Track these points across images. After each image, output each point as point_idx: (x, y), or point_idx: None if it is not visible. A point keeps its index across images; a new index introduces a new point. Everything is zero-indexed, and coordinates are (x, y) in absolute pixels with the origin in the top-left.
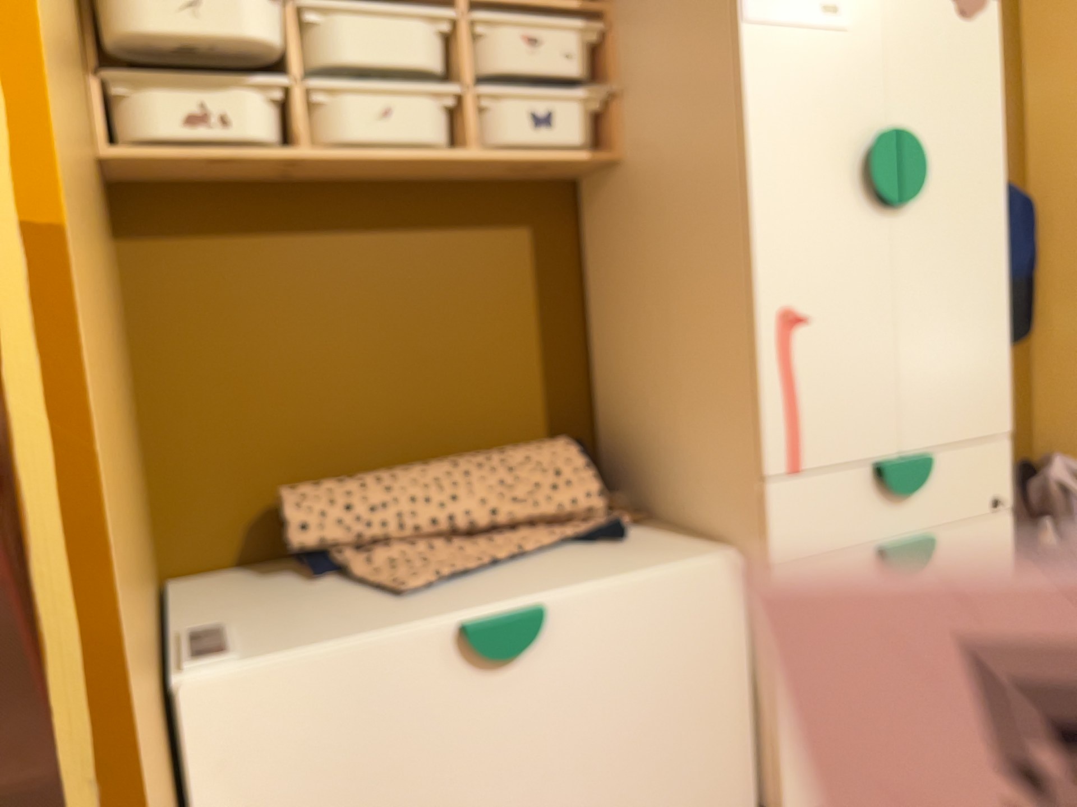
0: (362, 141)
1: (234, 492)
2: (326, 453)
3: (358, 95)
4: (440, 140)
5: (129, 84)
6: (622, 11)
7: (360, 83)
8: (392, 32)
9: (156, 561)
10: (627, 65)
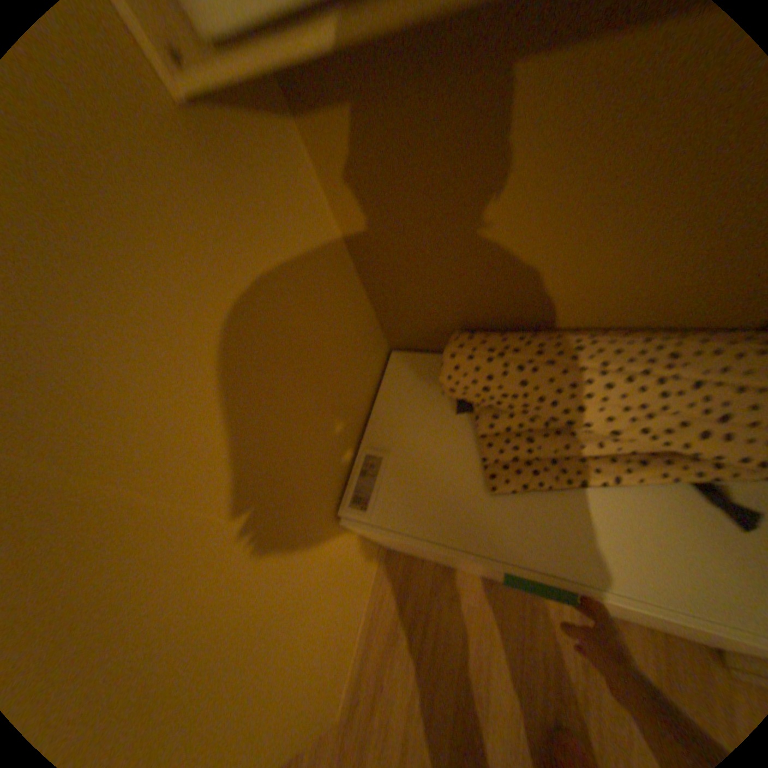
0: None
1: (426, 314)
2: (495, 301)
3: None
4: None
5: None
6: None
7: None
8: None
9: (382, 342)
10: None
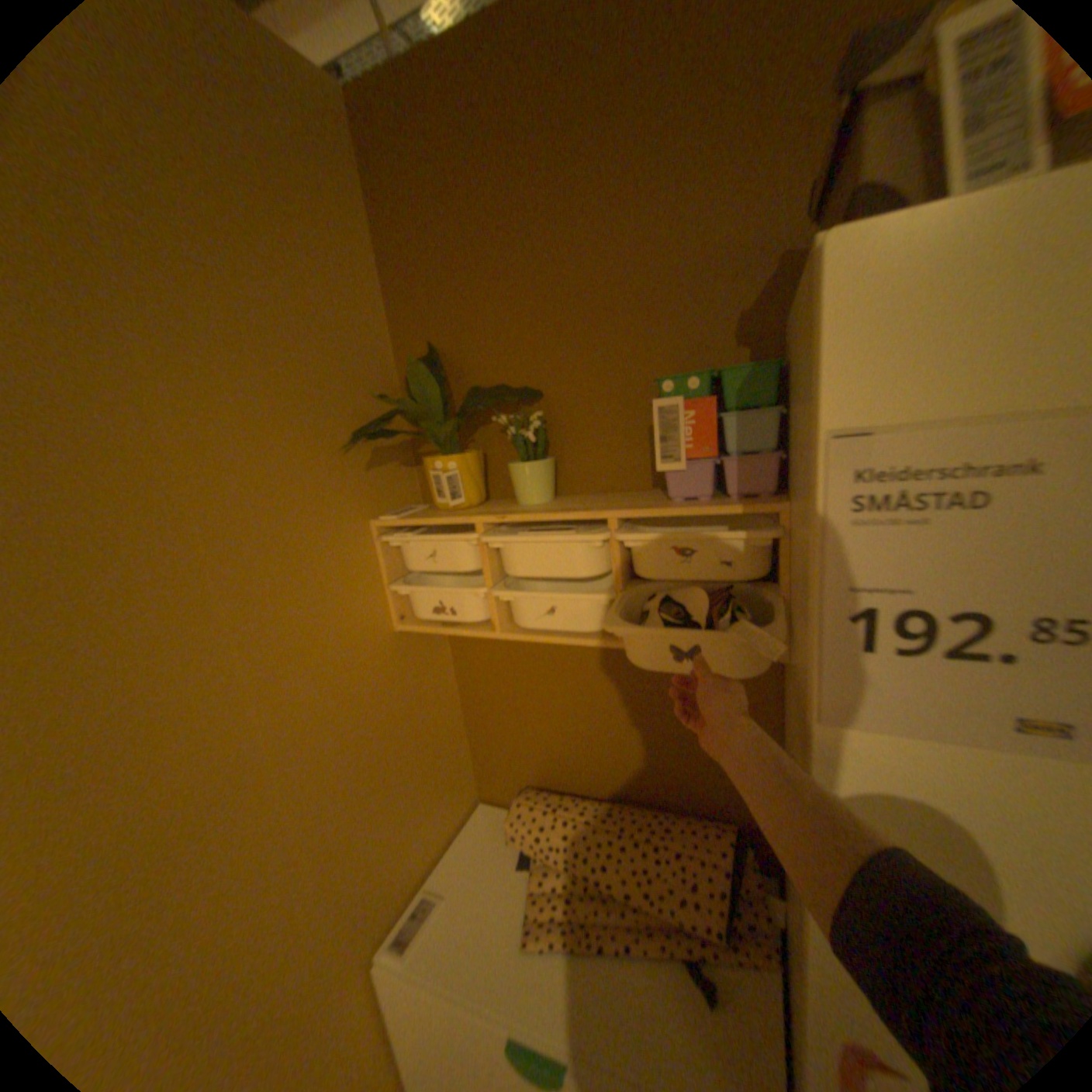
0: (534, 628)
1: (511, 770)
2: (560, 767)
3: (529, 597)
4: (596, 627)
5: (406, 589)
6: (794, 519)
7: (526, 593)
8: (553, 550)
9: (473, 791)
10: (794, 577)
